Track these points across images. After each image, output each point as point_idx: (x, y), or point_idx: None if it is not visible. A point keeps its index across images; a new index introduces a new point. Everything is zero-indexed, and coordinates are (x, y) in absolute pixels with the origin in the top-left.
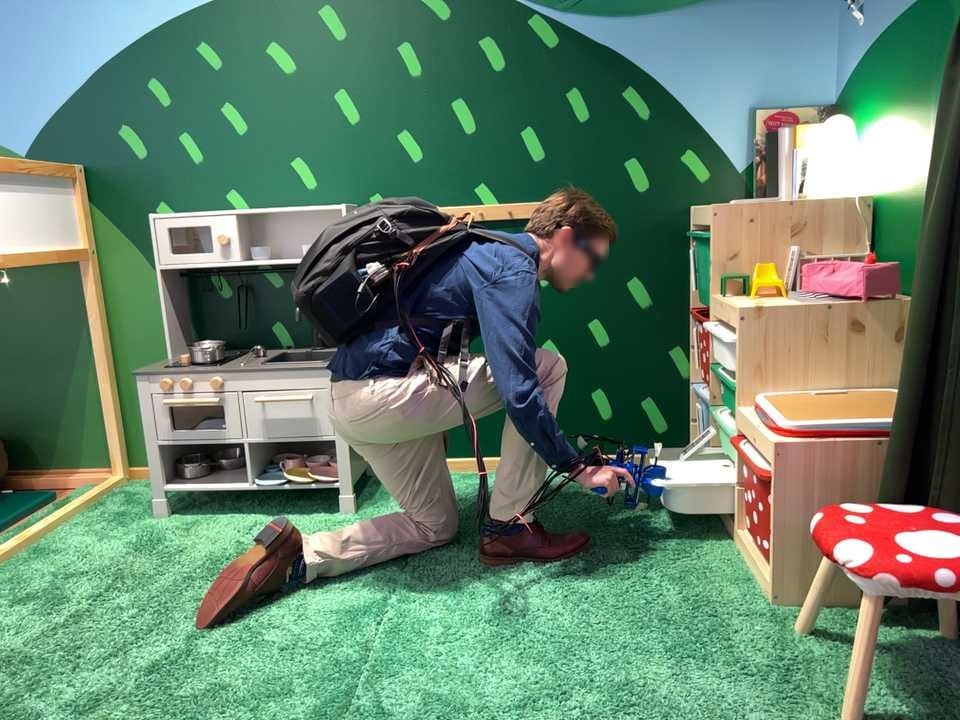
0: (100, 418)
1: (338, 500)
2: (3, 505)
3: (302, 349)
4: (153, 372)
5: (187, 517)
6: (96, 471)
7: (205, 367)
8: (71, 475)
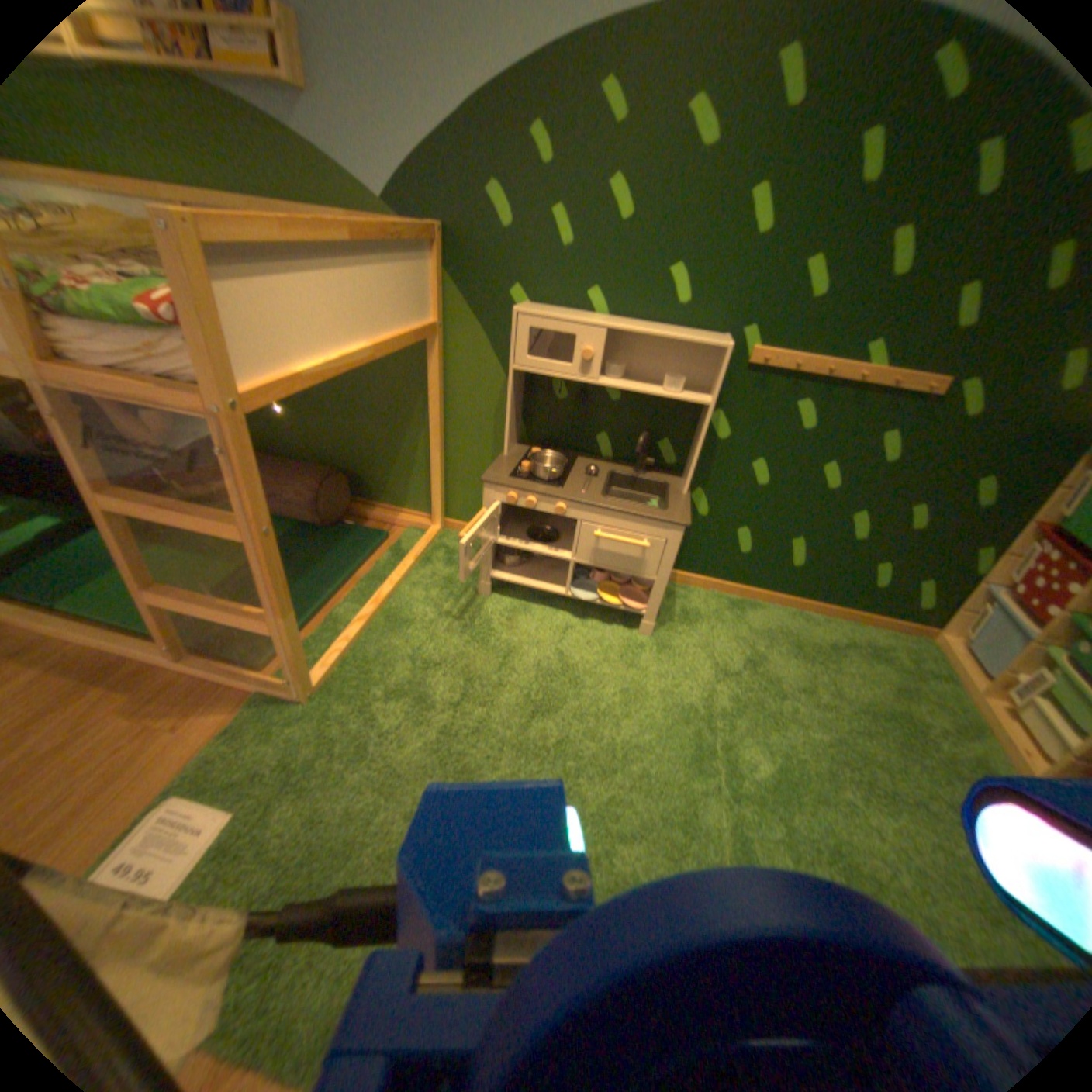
0: (432, 477)
1: (645, 621)
2: (353, 538)
3: (628, 465)
4: (508, 482)
5: (509, 596)
6: (422, 514)
7: (554, 485)
8: (401, 511)
